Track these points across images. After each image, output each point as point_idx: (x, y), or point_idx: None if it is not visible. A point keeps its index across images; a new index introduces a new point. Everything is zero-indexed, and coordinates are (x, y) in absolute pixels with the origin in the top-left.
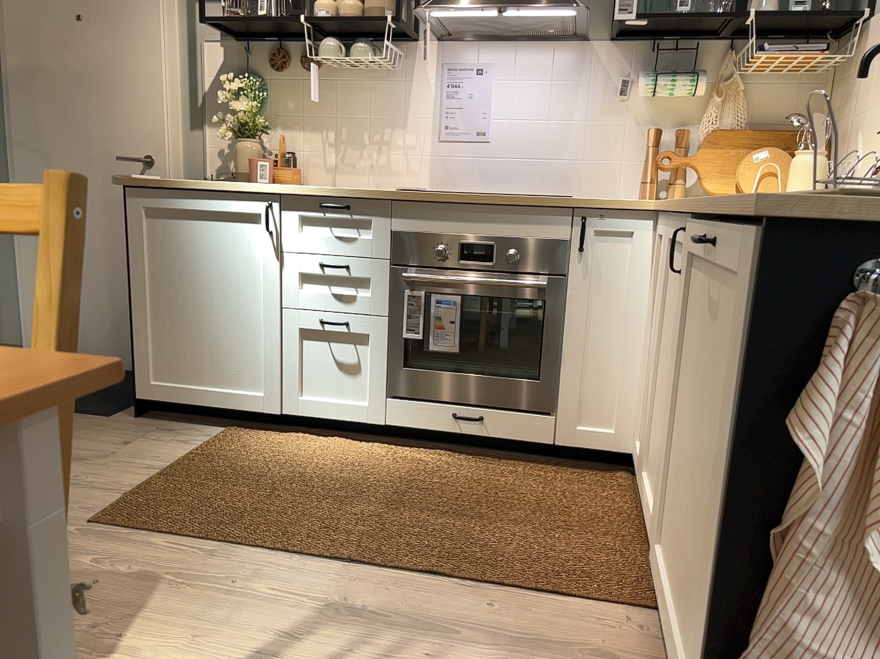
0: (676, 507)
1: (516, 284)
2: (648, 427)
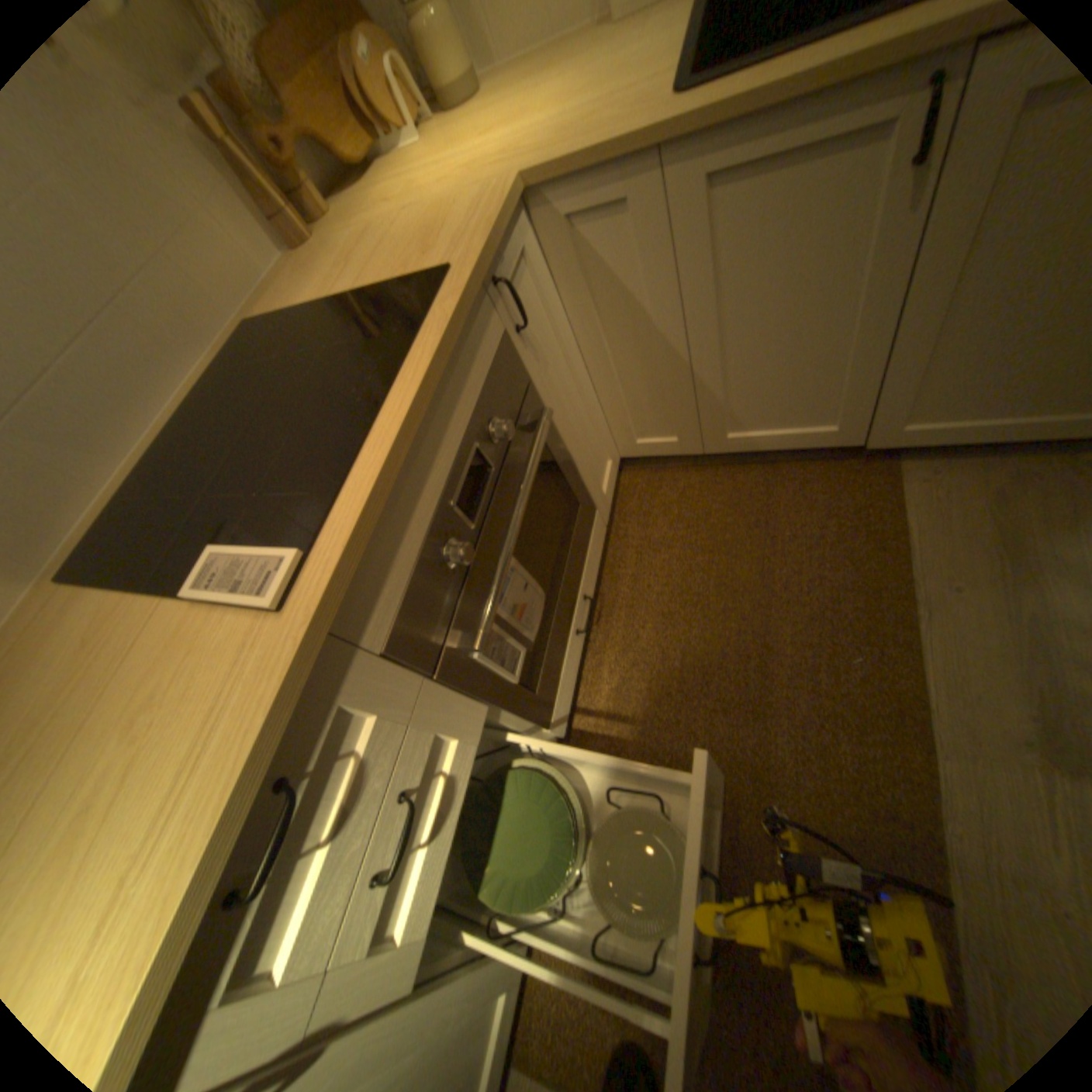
0: (943, 384)
1: (527, 456)
2: (700, 409)
